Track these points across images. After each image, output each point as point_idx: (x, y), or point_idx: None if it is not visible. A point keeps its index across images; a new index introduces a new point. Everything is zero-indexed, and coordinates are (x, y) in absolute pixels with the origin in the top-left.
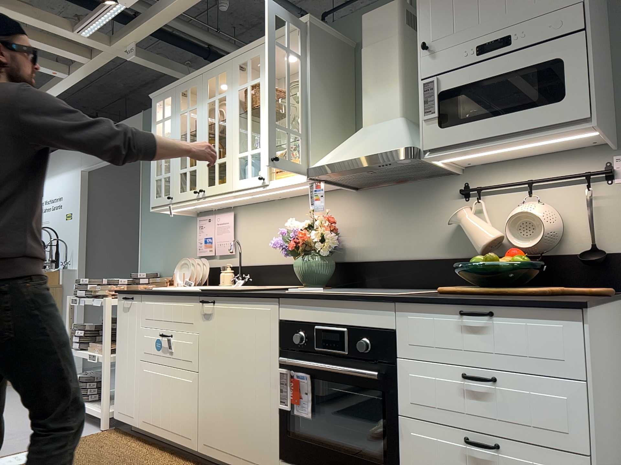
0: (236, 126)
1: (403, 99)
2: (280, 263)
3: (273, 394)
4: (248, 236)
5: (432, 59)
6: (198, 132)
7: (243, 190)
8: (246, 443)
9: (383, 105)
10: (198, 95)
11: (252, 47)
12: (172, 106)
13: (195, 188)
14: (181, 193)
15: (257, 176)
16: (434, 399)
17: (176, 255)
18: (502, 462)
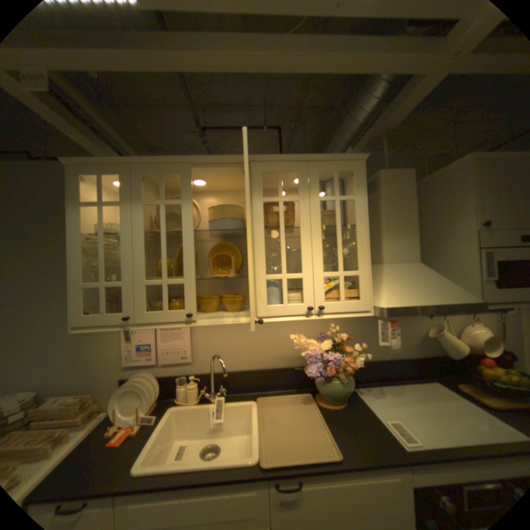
0: (262, 243)
1: (420, 248)
2: (260, 369)
3: None
4: (211, 342)
5: (491, 235)
6: (186, 236)
7: (274, 317)
8: None
9: (406, 249)
10: (184, 186)
11: (287, 158)
12: (121, 188)
13: (184, 308)
14: (151, 312)
15: (301, 304)
16: None
17: (73, 366)
18: None
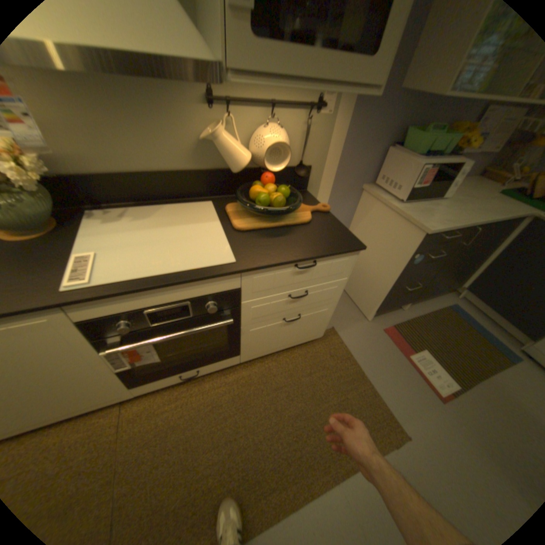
0: None
1: None
2: None
3: (100, 368)
4: None
5: None
6: None
7: None
8: (78, 403)
9: None
10: None
11: None
12: None
13: None
14: None
15: None
16: (268, 312)
17: None
18: (299, 318)
